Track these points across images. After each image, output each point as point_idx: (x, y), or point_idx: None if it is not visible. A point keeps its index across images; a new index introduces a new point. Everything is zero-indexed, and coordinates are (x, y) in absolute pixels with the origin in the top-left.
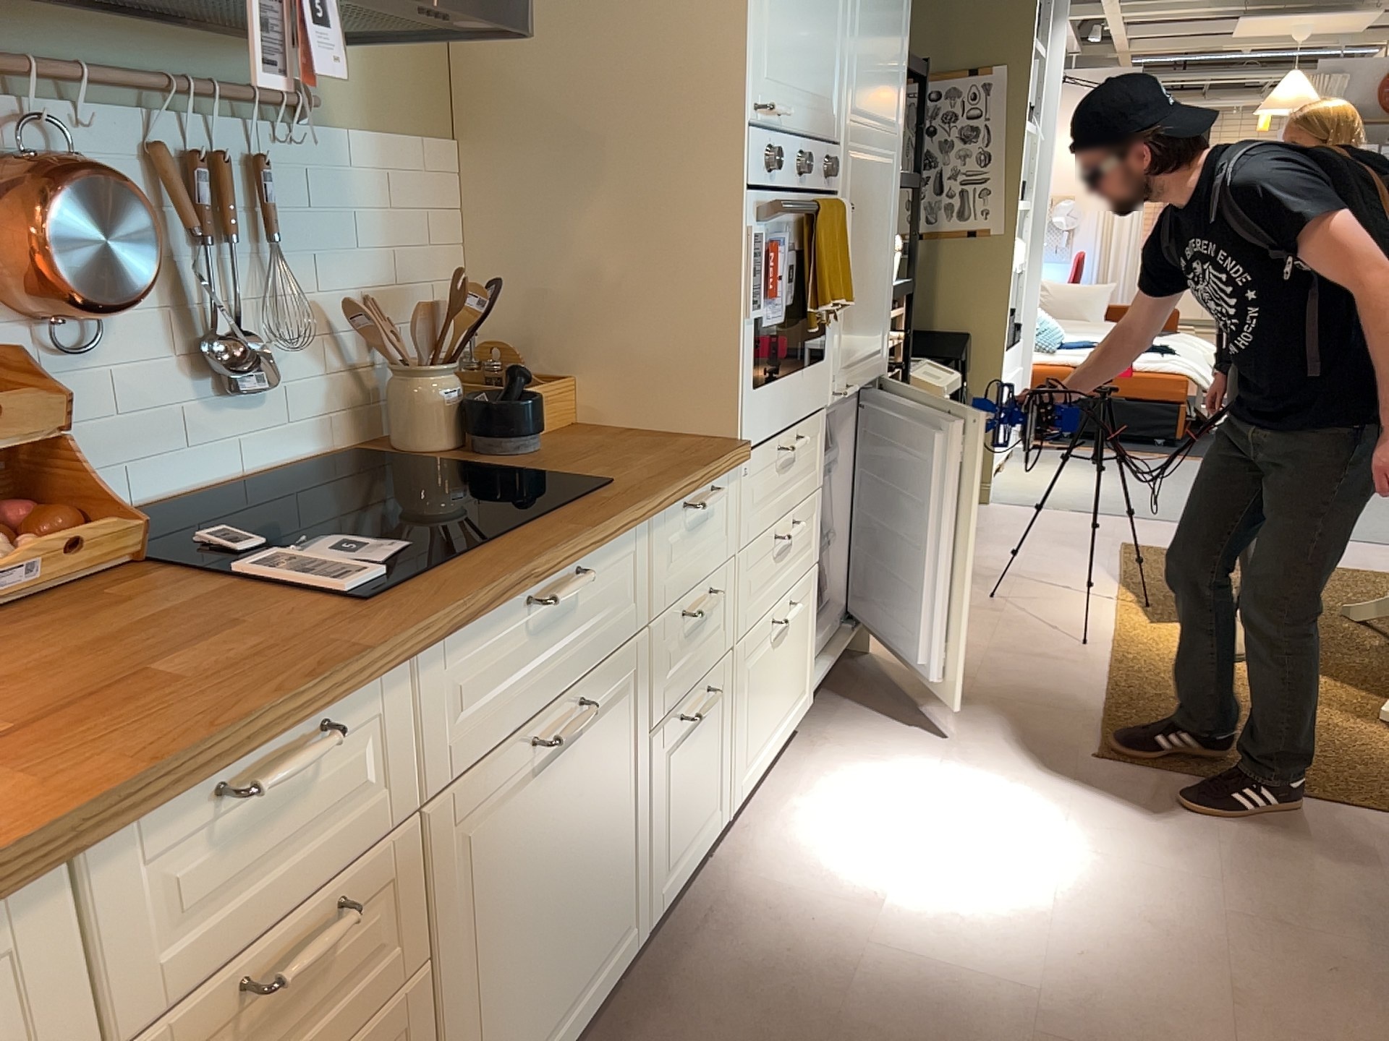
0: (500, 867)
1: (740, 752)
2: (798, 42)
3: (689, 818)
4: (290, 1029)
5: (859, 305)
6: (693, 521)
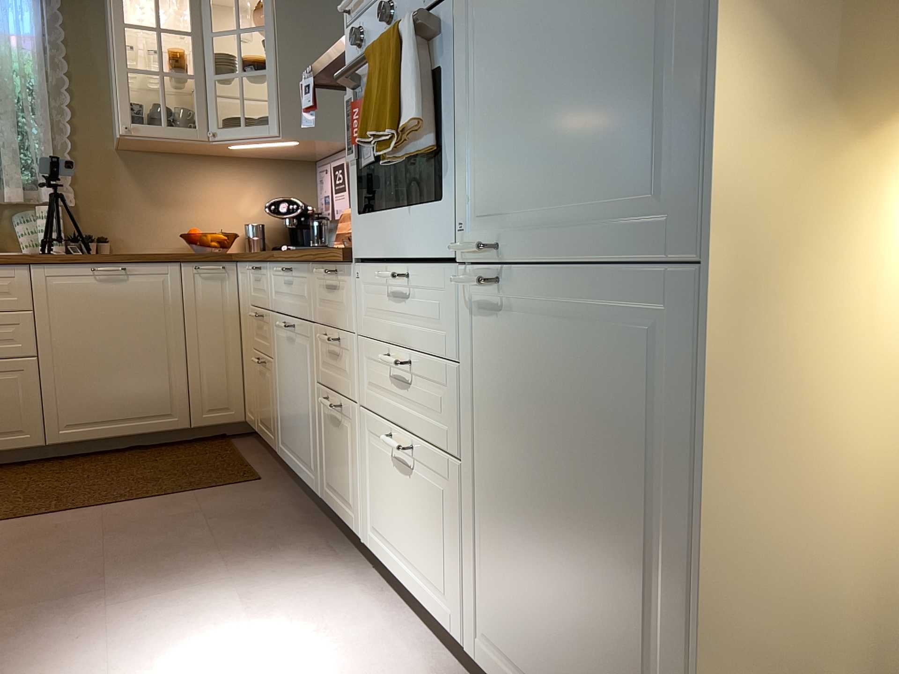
0: (280, 357)
1: (370, 510)
2: None
3: (336, 480)
4: (260, 335)
5: (535, 114)
6: (330, 285)
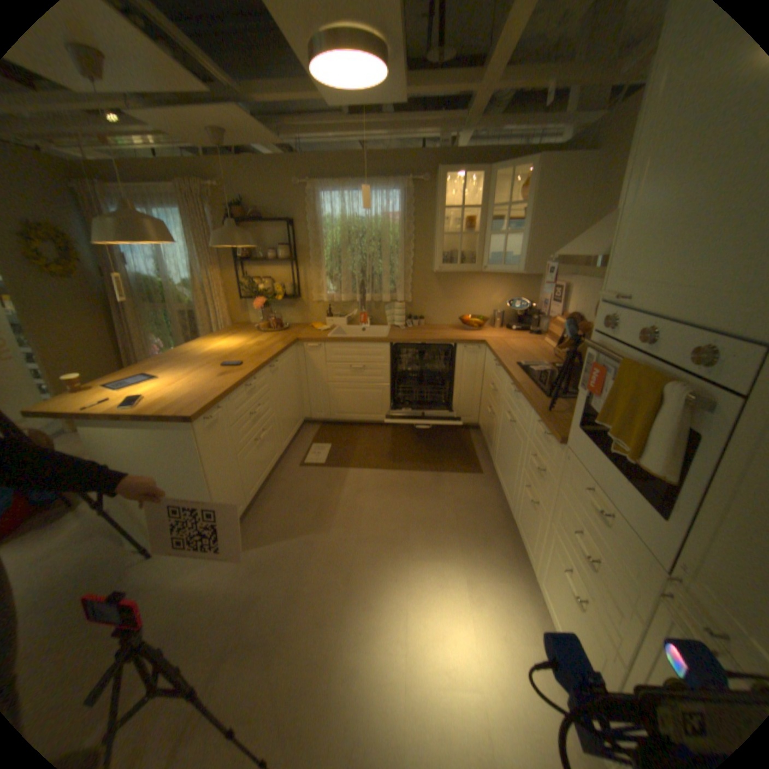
0: (503, 425)
1: (544, 574)
2: (666, 244)
3: (526, 528)
4: (493, 397)
5: None
6: (544, 434)
